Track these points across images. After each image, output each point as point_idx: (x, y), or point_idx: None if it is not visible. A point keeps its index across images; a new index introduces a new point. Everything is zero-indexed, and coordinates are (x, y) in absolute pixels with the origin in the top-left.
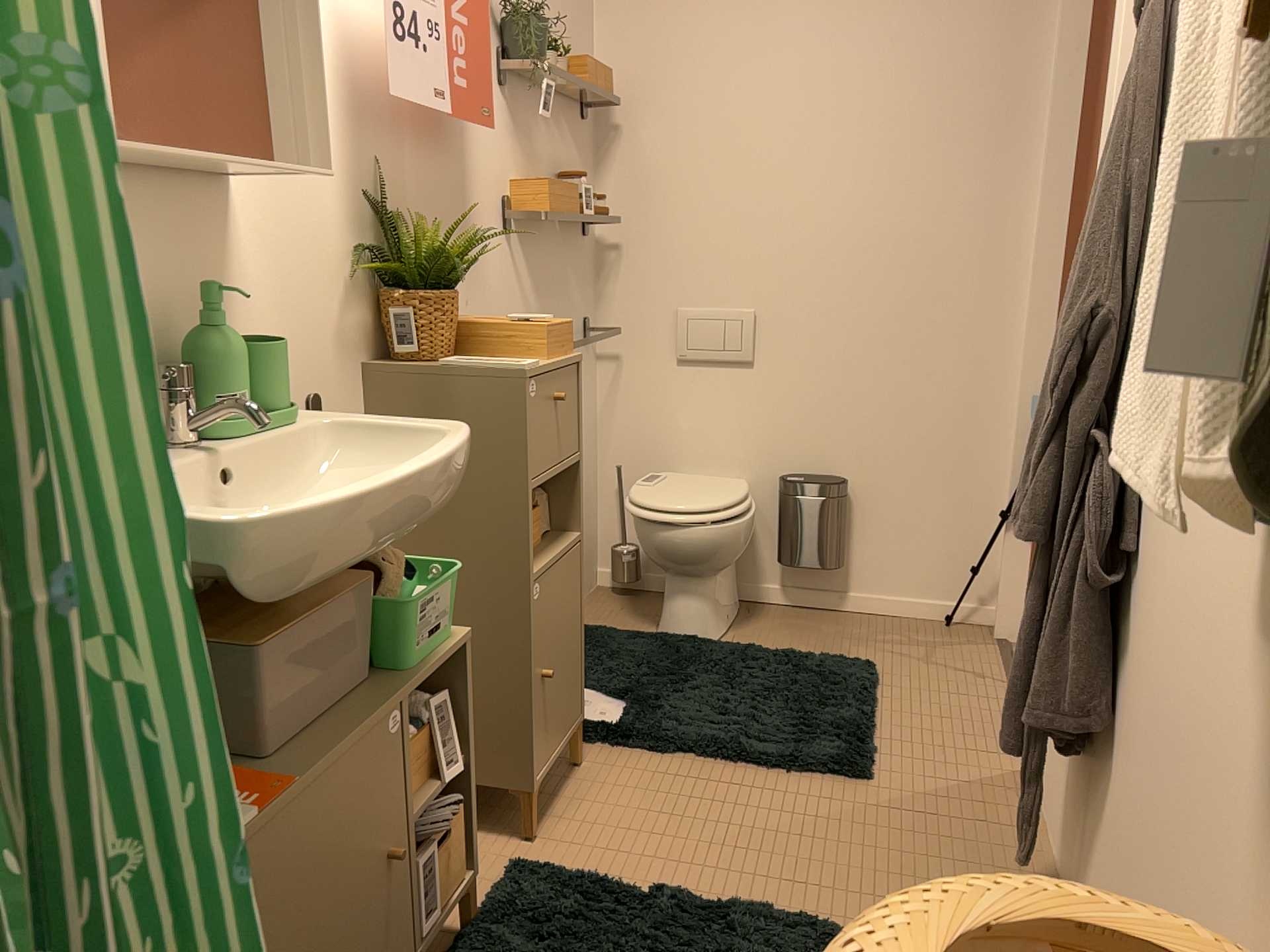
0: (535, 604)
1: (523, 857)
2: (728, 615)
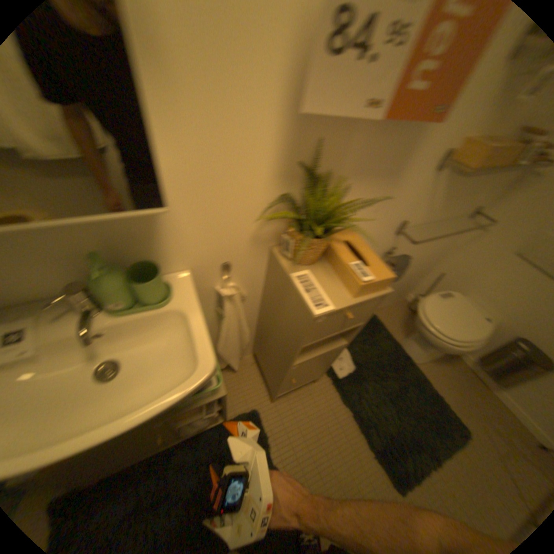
0: (289, 372)
1: (260, 408)
2: (435, 357)
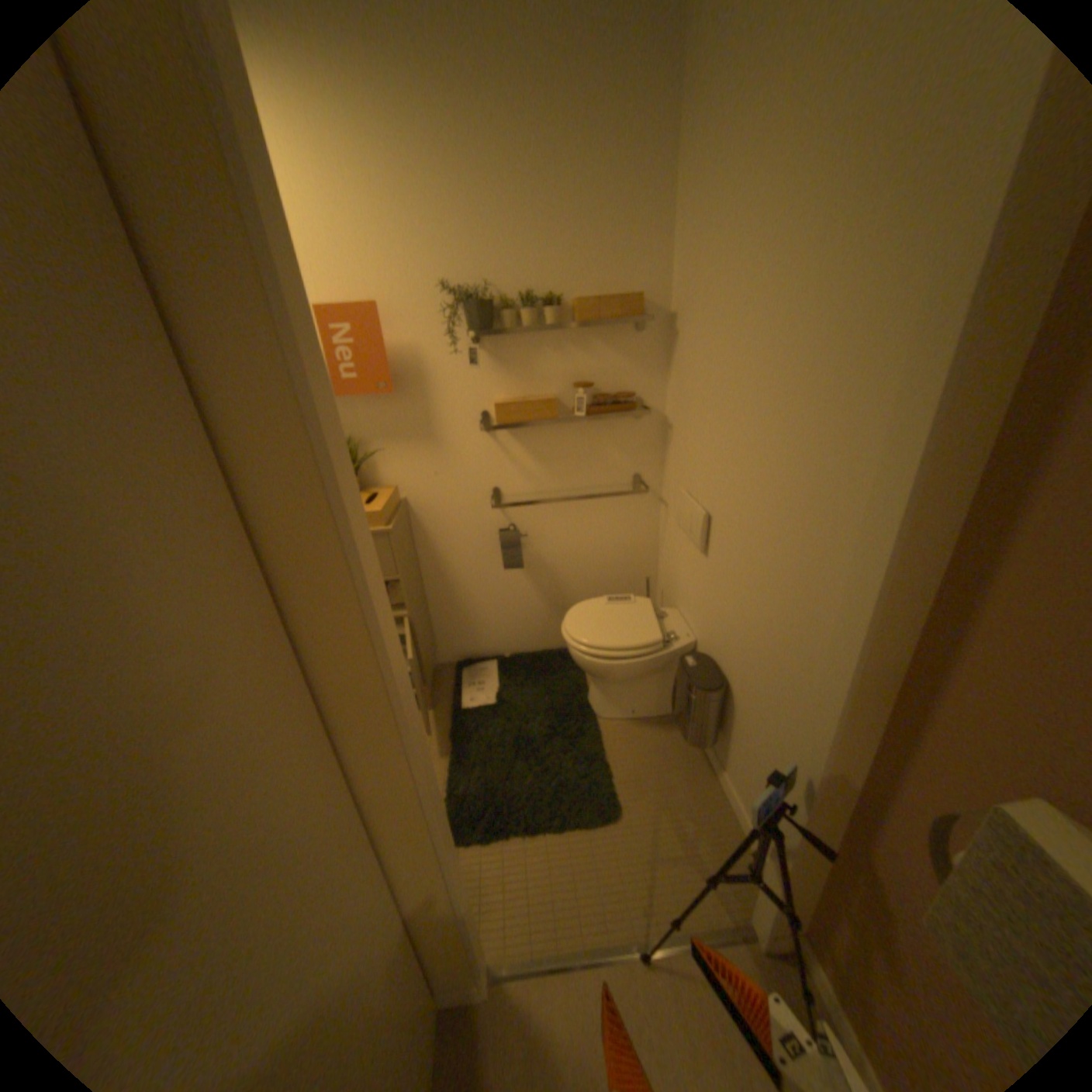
0: None
1: None
2: (632, 711)
